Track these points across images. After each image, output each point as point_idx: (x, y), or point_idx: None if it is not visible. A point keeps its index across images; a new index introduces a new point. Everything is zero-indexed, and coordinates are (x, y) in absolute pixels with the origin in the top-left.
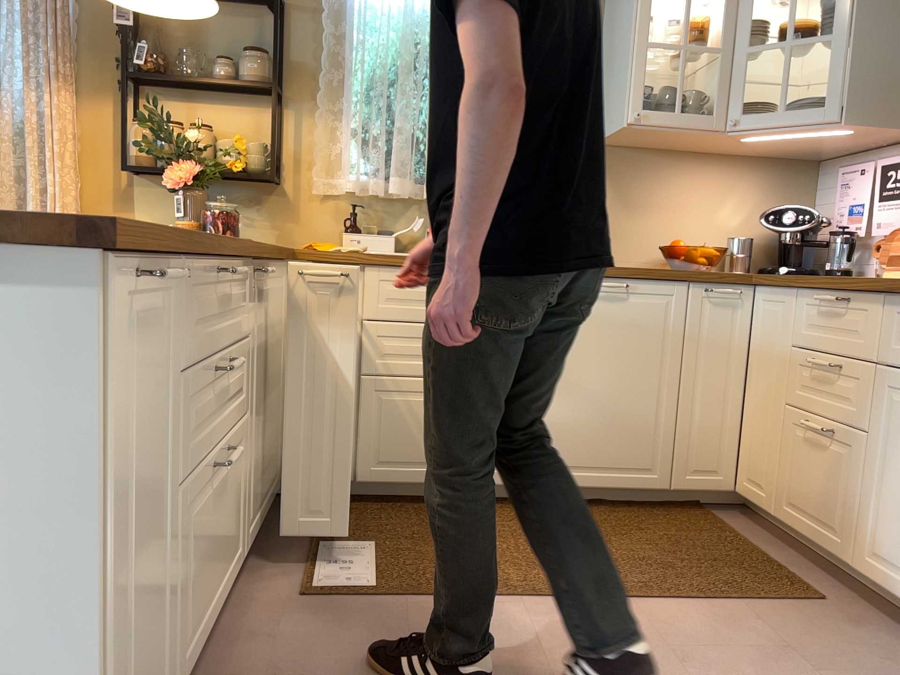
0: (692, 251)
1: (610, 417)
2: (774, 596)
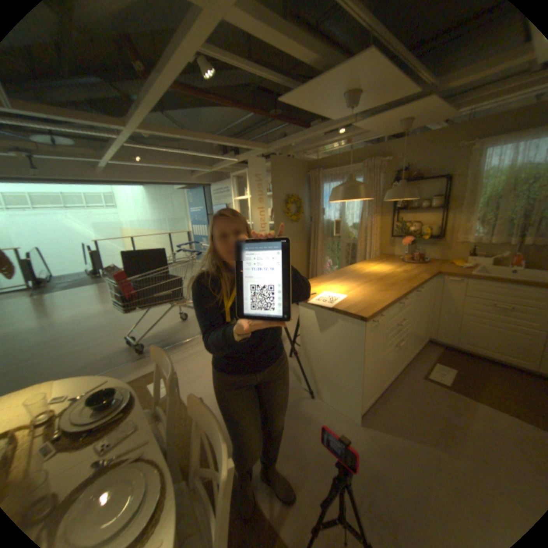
0: None
1: None
2: None
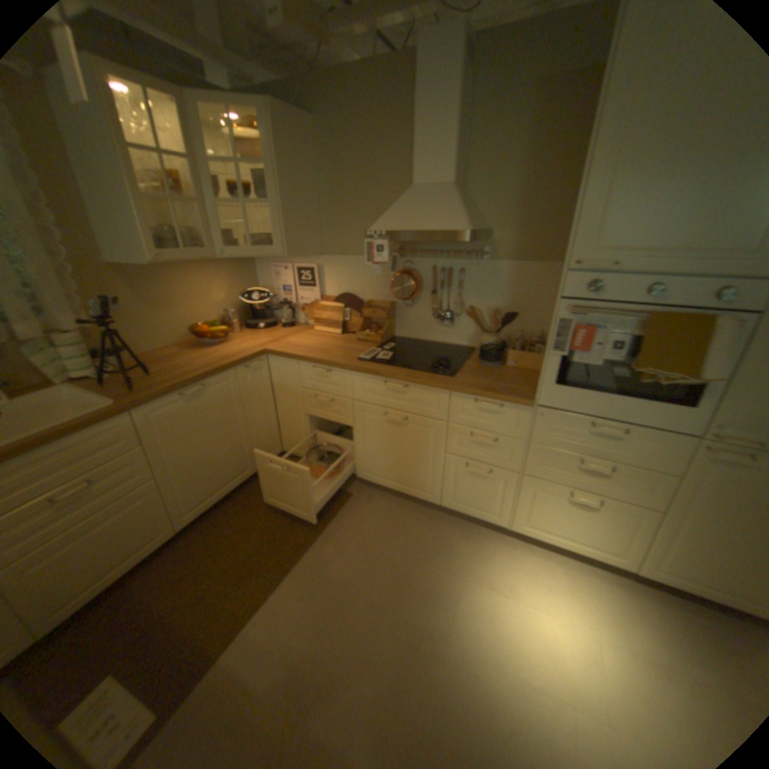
0: (212, 333)
1: (216, 460)
2: (337, 507)
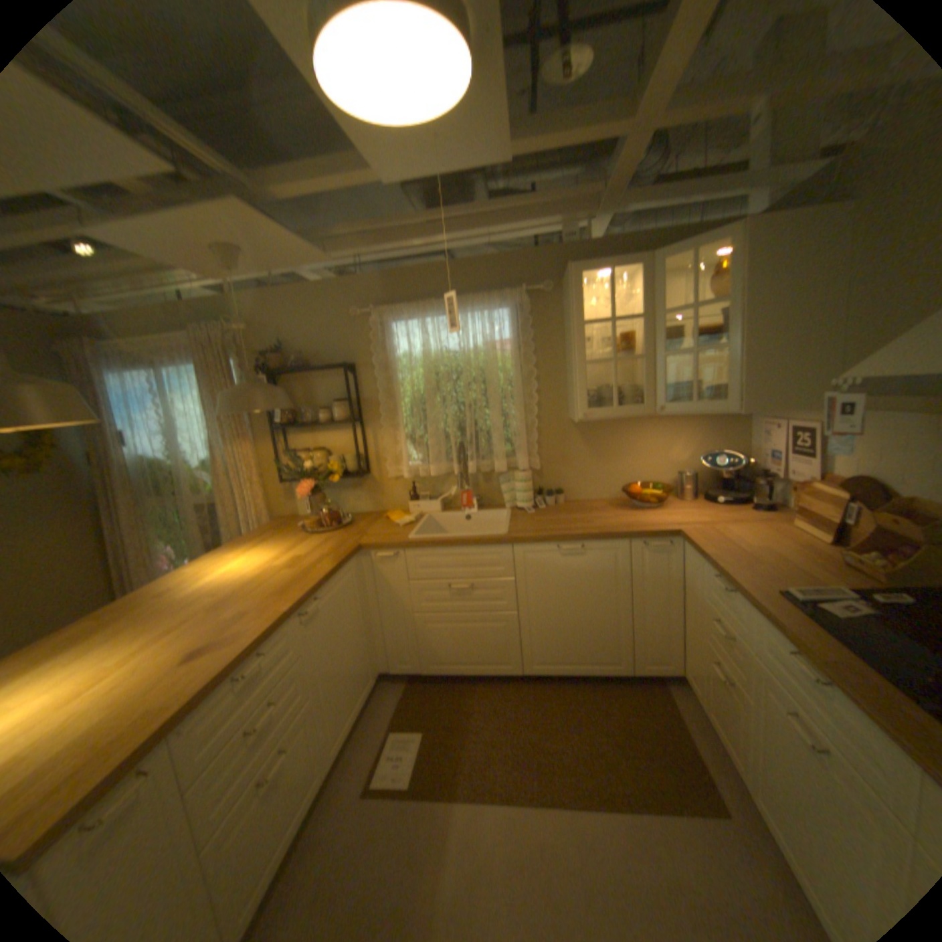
0: (642, 496)
1: (582, 632)
2: (688, 810)
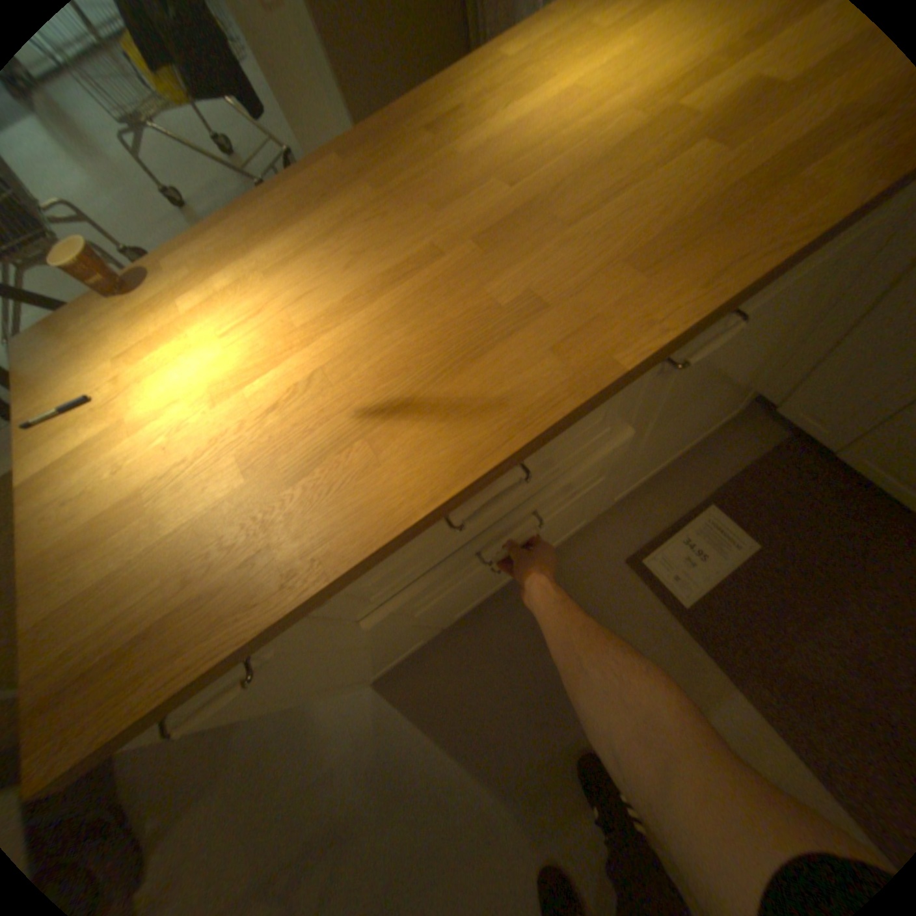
0: None
1: None
2: None
